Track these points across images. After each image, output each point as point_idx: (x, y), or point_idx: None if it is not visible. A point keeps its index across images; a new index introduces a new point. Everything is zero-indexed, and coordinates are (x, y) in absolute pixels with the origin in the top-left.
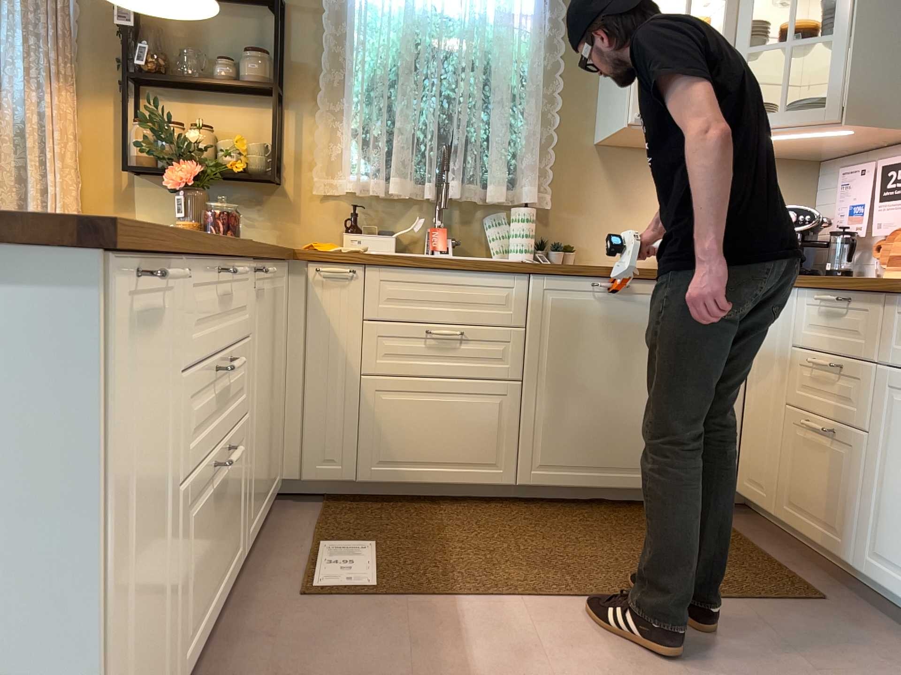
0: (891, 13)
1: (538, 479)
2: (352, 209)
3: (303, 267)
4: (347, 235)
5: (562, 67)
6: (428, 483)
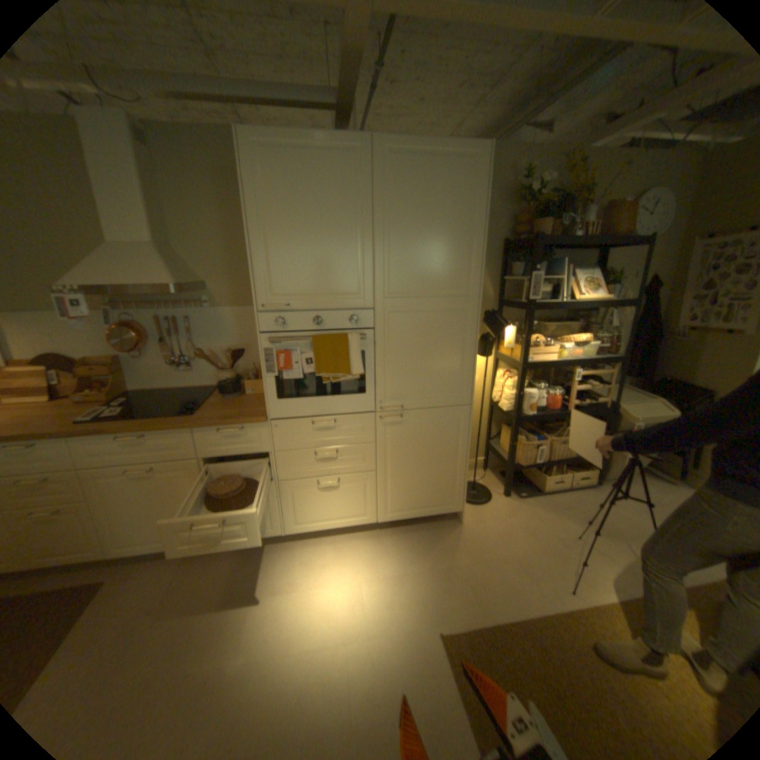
0: None
1: None
2: None
3: None
4: None
5: None
6: None
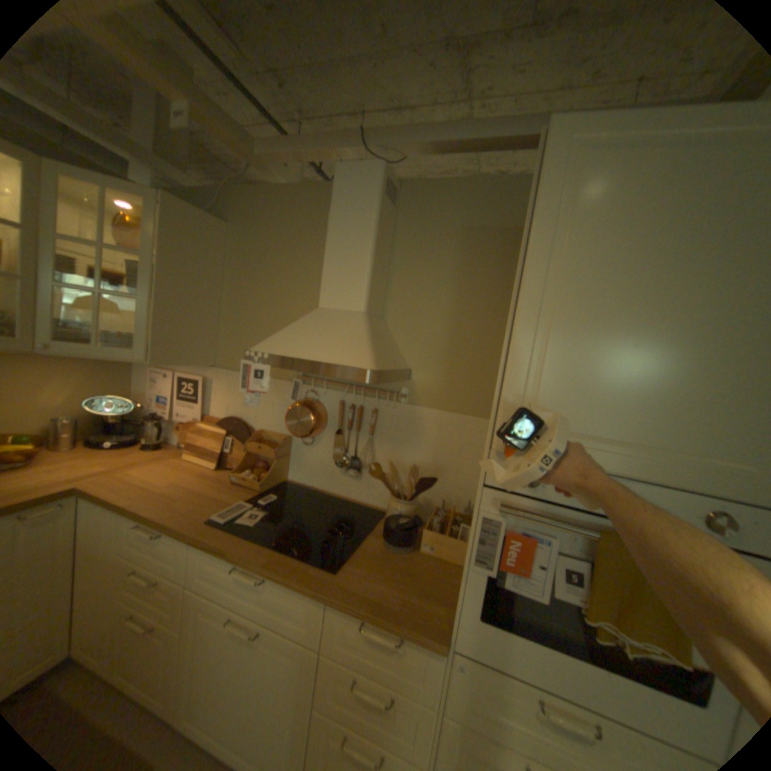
0: (180, 289)
1: None
2: None
3: None
4: None
5: None
6: None
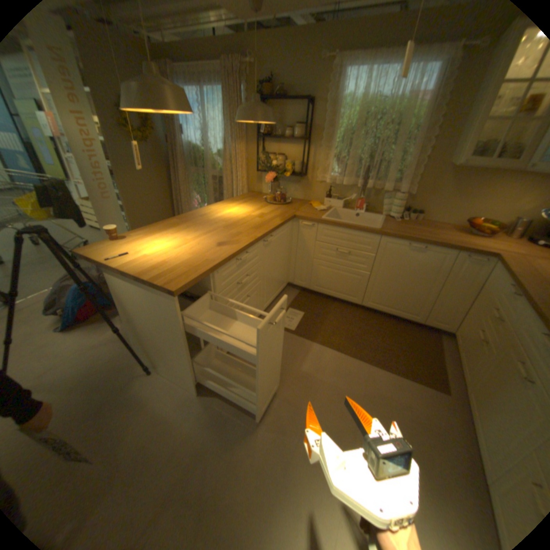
0: None
1: (369, 305)
2: (330, 187)
3: (298, 220)
4: (325, 199)
5: (440, 122)
6: (330, 296)
